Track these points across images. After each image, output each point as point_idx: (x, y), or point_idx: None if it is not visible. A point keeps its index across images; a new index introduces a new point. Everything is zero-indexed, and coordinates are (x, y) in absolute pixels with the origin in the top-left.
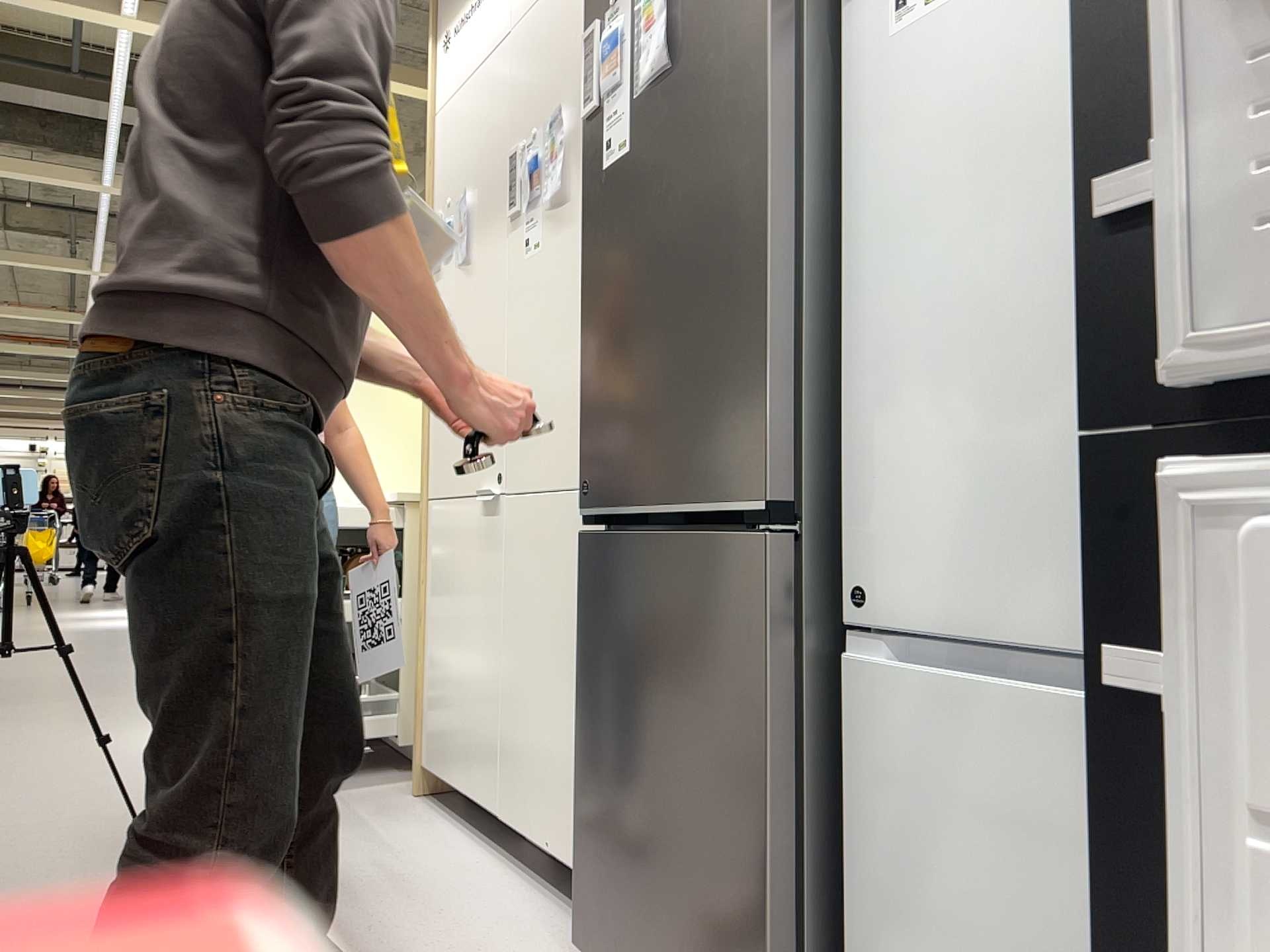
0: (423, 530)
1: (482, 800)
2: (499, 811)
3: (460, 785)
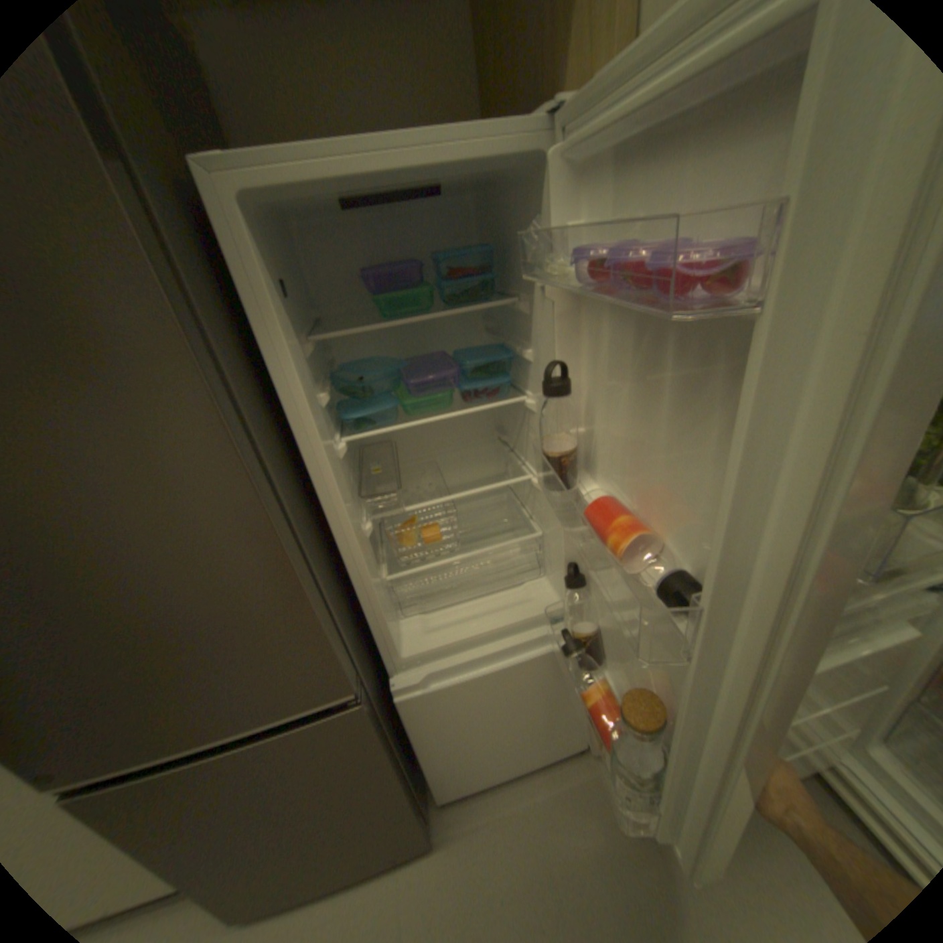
0: None
1: None
2: None
3: None
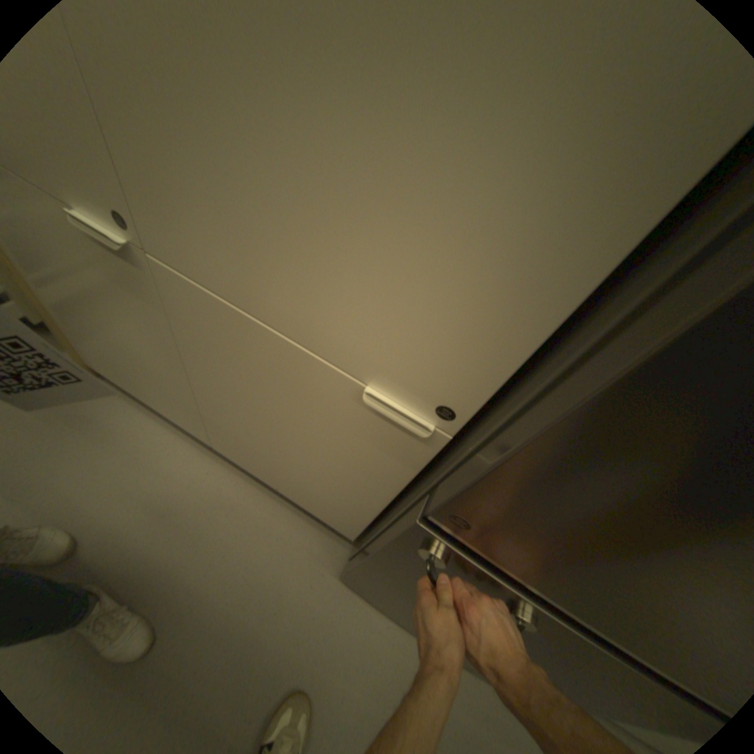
0: None
1: (187, 428)
2: (211, 445)
3: (151, 405)
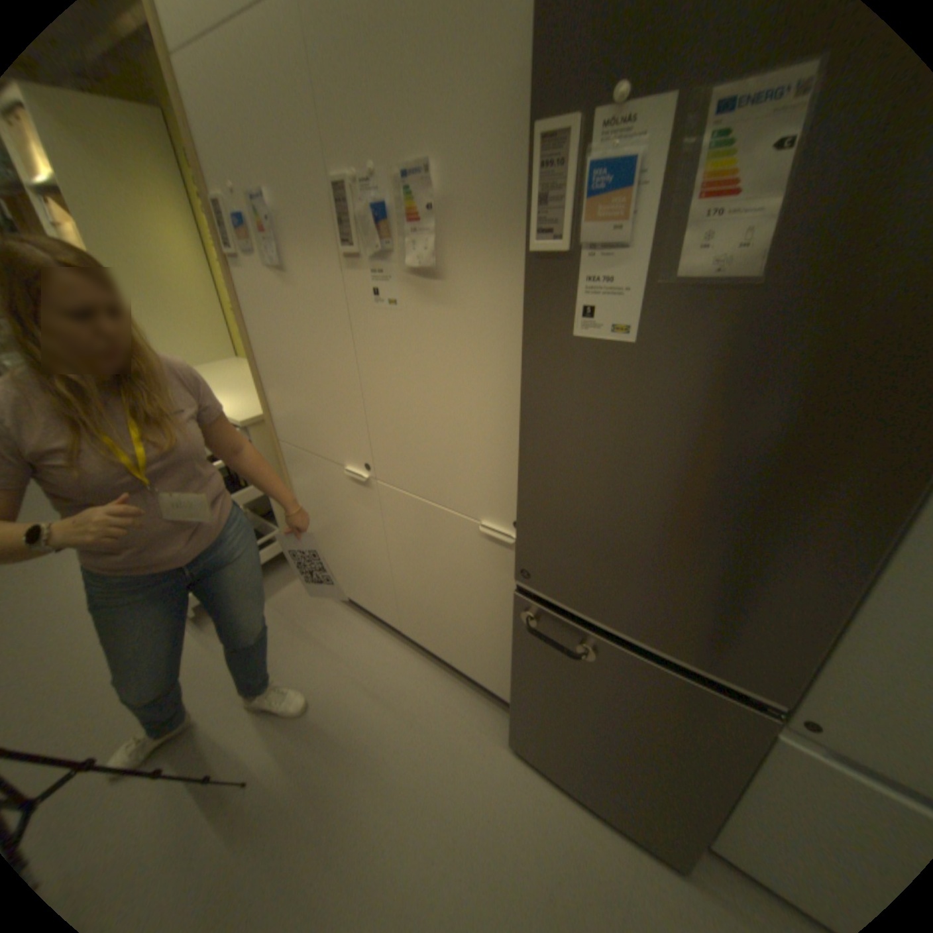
0: (282, 459)
1: (383, 618)
2: (401, 629)
3: (359, 602)
